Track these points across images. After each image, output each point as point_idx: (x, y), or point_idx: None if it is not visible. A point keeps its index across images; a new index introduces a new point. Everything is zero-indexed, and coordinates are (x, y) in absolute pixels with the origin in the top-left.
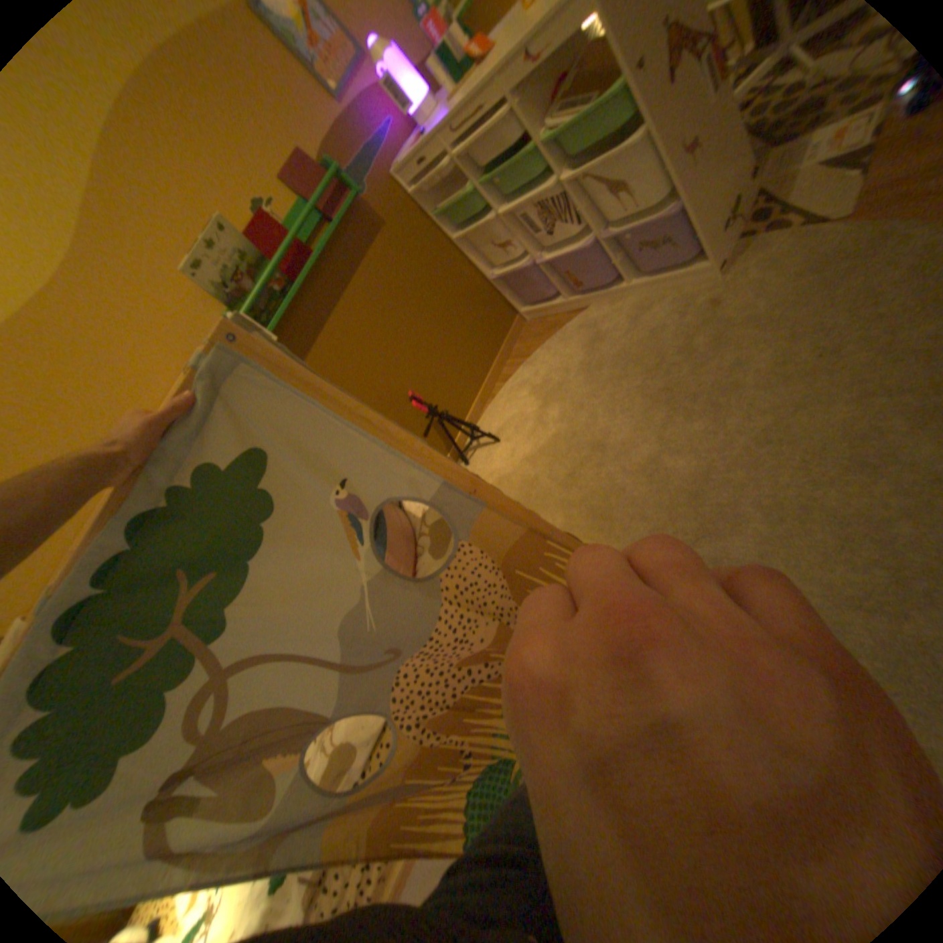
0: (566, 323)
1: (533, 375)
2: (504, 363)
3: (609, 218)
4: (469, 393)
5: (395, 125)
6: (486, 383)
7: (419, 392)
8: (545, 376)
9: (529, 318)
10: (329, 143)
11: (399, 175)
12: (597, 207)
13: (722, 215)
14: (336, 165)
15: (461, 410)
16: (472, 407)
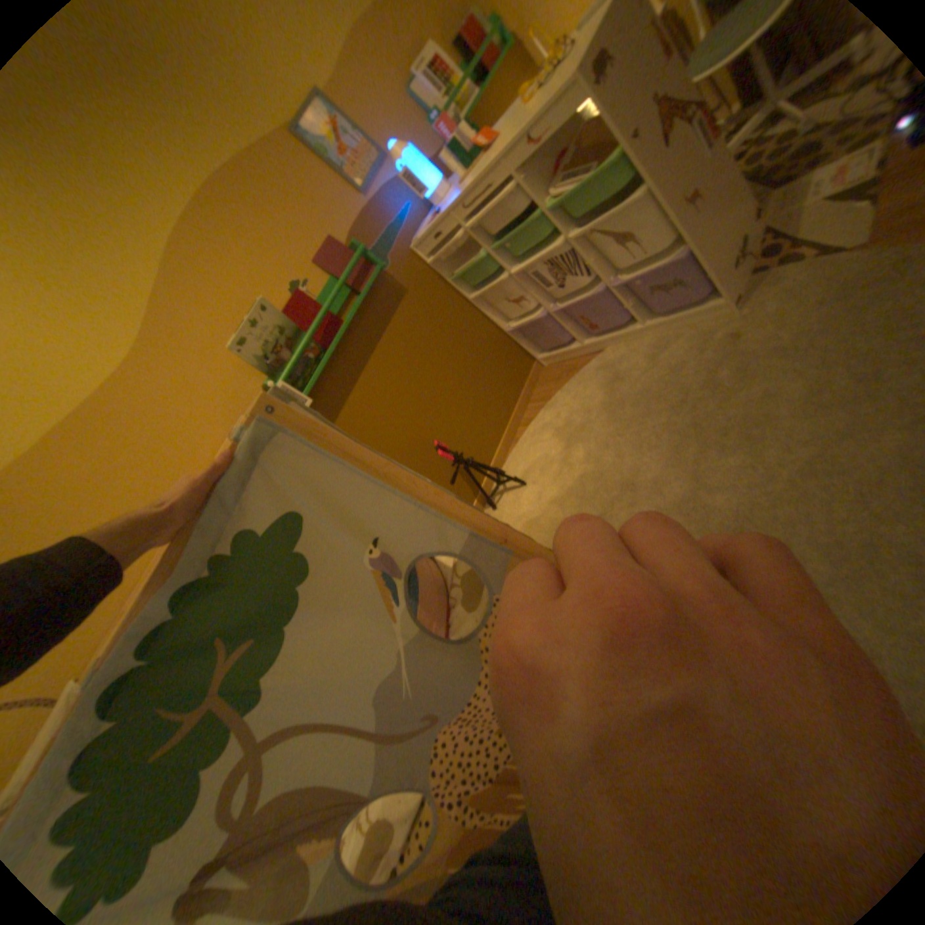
0: (584, 367)
1: (555, 418)
2: (525, 408)
3: (618, 268)
4: (493, 439)
5: (414, 208)
6: (509, 428)
7: (445, 441)
8: (568, 418)
9: (547, 364)
10: (357, 229)
11: (419, 249)
12: (605, 259)
13: (732, 255)
14: (363, 246)
15: (486, 456)
16: (497, 452)
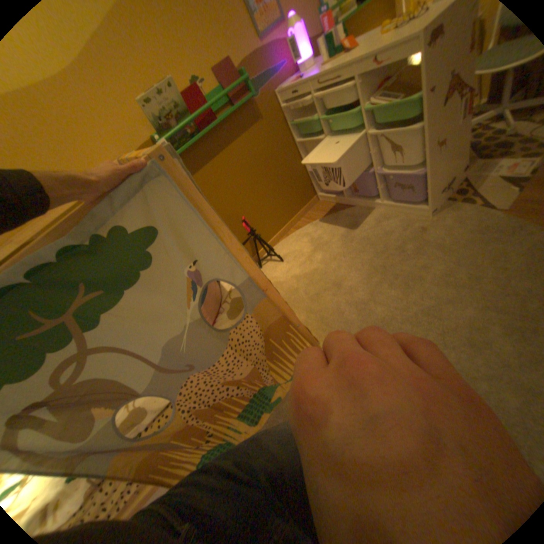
0: (340, 210)
1: (313, 231)
2: (299, 218)
3: (384, 163)
4: (274, 229)
5: (286, 65)
6: (285, 226)
7: (248, 218)
8: (319, 234)
9: (321, 199)
10: (246, 61)
11: (278, 94)
12: (380, 154)
13: (443, 184)
14: (246, 75)
15: (267, 236)
16: (273, 237)
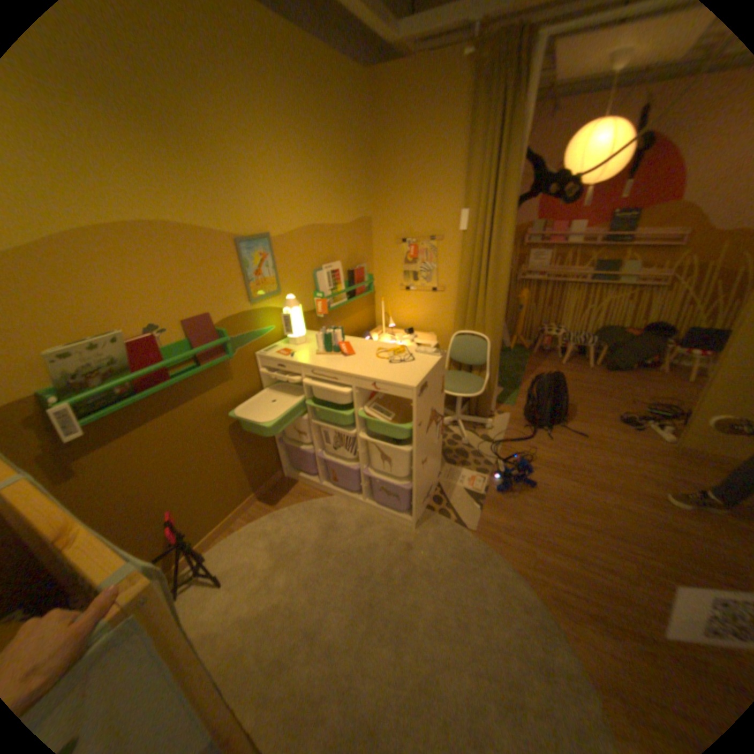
0: (312, 499)
1: (273, 532)
2: (252, 504)
3: (369, 462)
4: (212, 523)
5: (273, 332)
6: (230, 517)
7: (172, 512)
8: (283, 539)
9: (286, 476)
10: (229, 322)
11: (259, 360)
12: (366, 454)
13: (423, 496)
14: (227, 340)
15: (196, 537)
16: (207, 536)
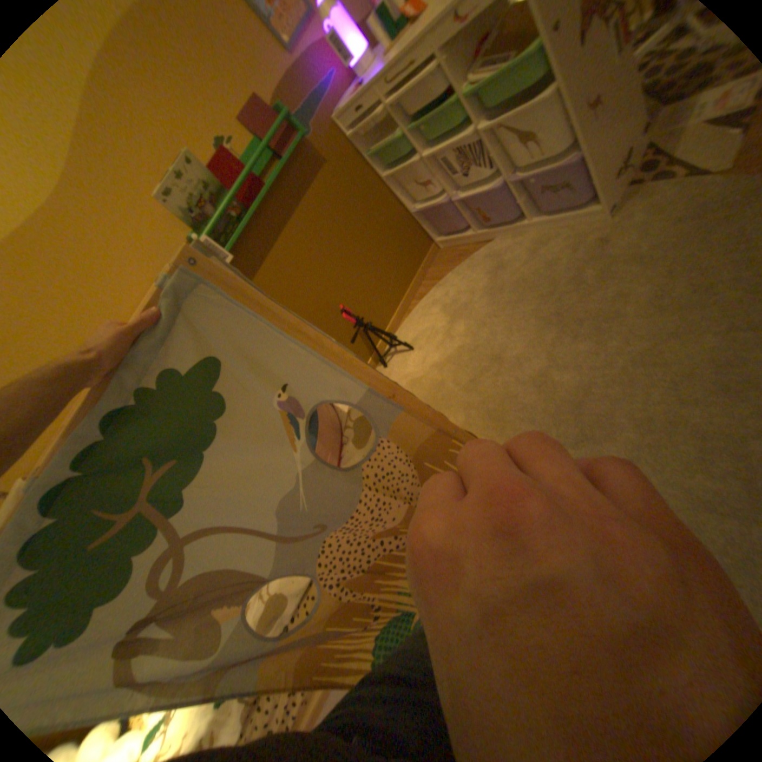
0: (474, 253)
1: (444, 295)
2: (420, 284)
3: (517, 164)
4: (390, 308)
5: (338, 76)
6: (404, 300)
7: (349, 305)
8: (454, 297)
9: (443, 247)
10: (282, 90)
11: (339, 120)
12: (507, 154)
13: (616, 165)
14: (287, 109)
15: (382, 322)
16: (392, 320)
